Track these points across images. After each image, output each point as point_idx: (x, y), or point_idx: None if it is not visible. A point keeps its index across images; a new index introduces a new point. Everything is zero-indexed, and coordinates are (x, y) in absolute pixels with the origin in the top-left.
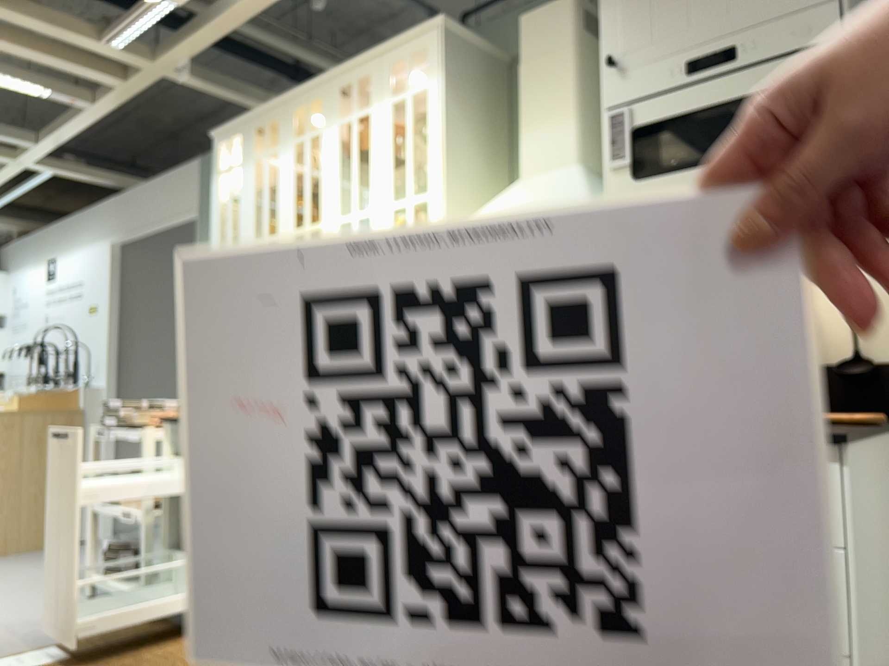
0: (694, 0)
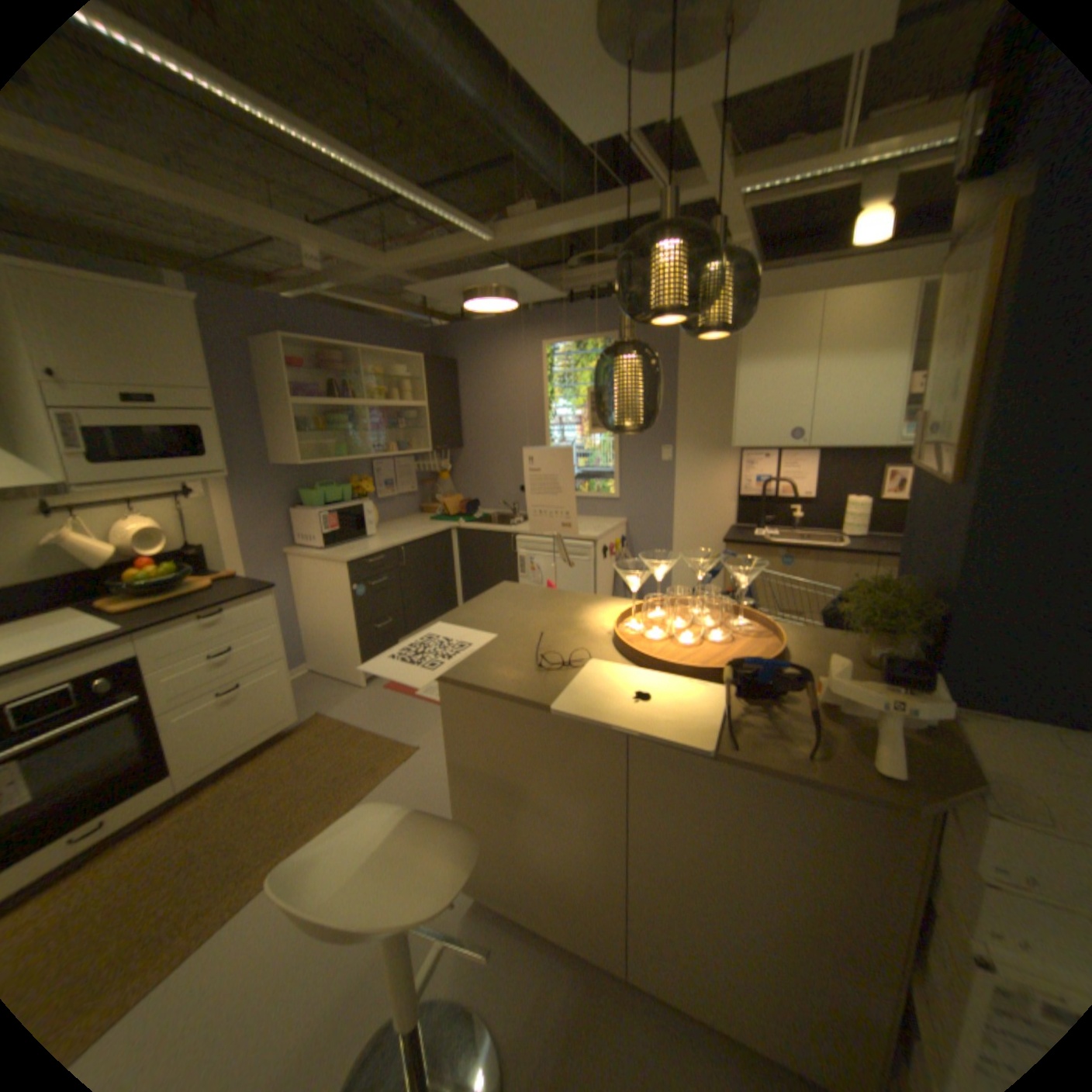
0: (122, 354)
